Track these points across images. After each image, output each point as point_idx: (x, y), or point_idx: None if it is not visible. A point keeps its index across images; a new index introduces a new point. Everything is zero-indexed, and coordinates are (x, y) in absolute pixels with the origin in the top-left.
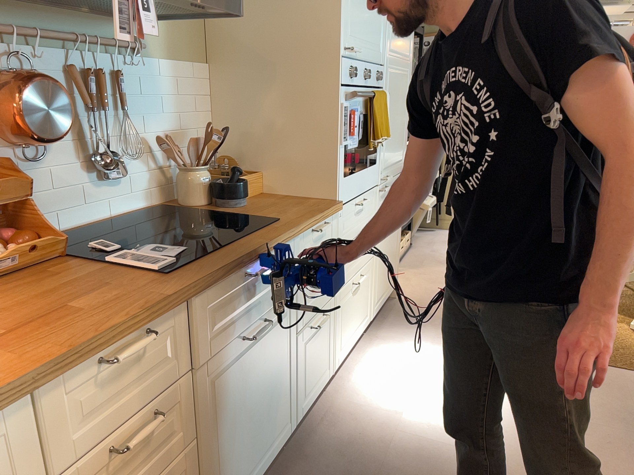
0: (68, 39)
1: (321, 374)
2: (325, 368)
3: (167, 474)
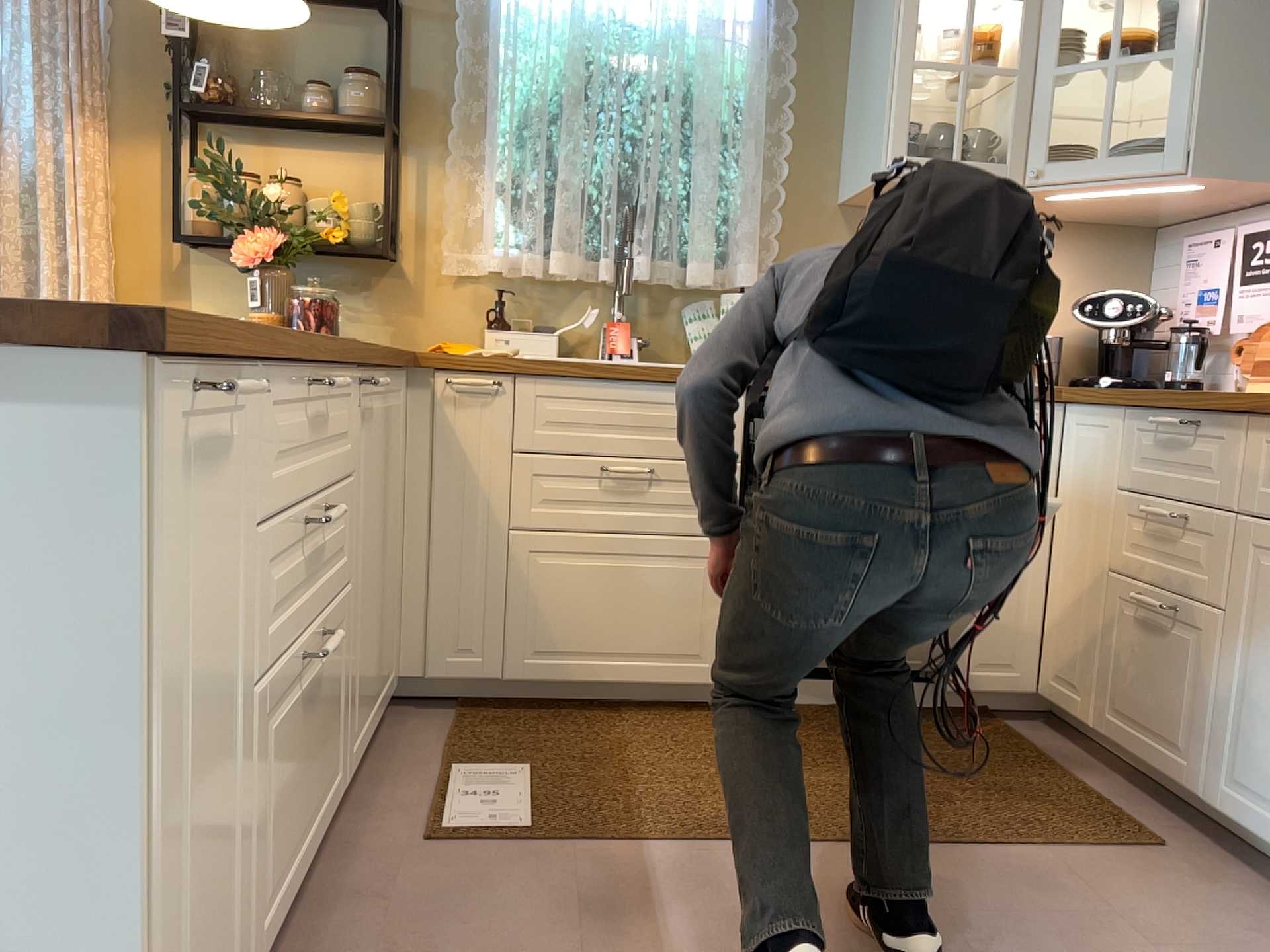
0: None
1: None
2: None
3: (1186, 609)
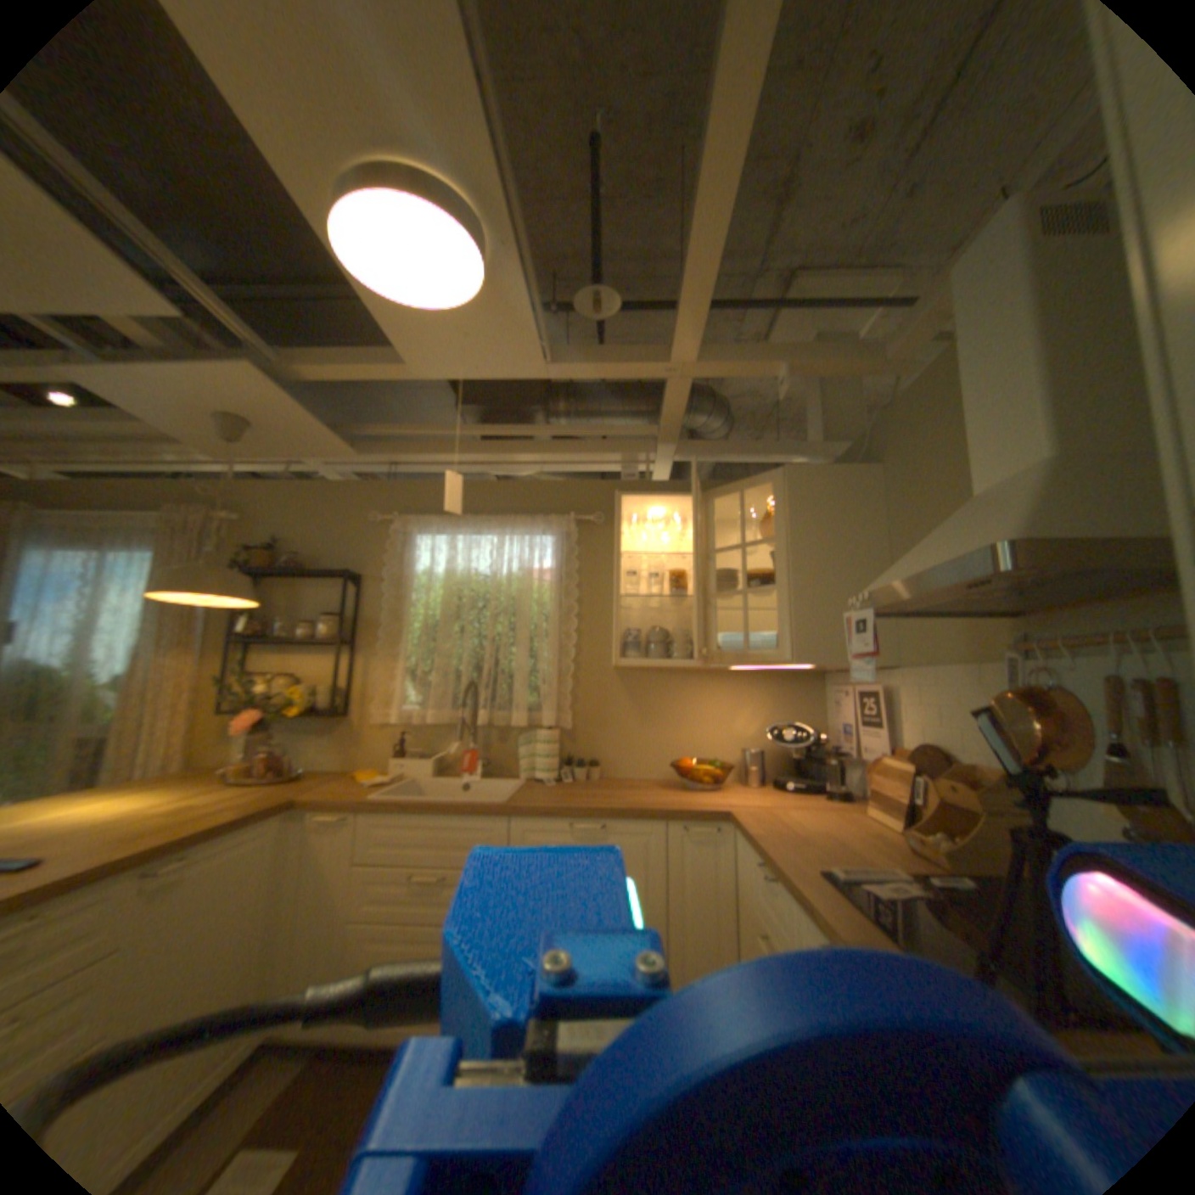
0: (1093, 640)
1: None
2: None
3: None
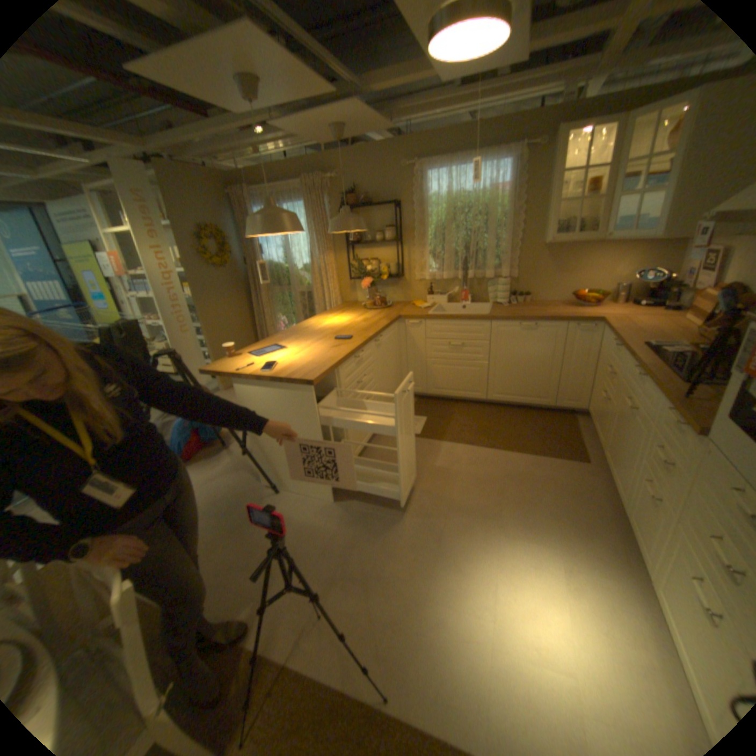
0: None
1: (646, 547)
2: (649, 556)
3: (611, 400)
